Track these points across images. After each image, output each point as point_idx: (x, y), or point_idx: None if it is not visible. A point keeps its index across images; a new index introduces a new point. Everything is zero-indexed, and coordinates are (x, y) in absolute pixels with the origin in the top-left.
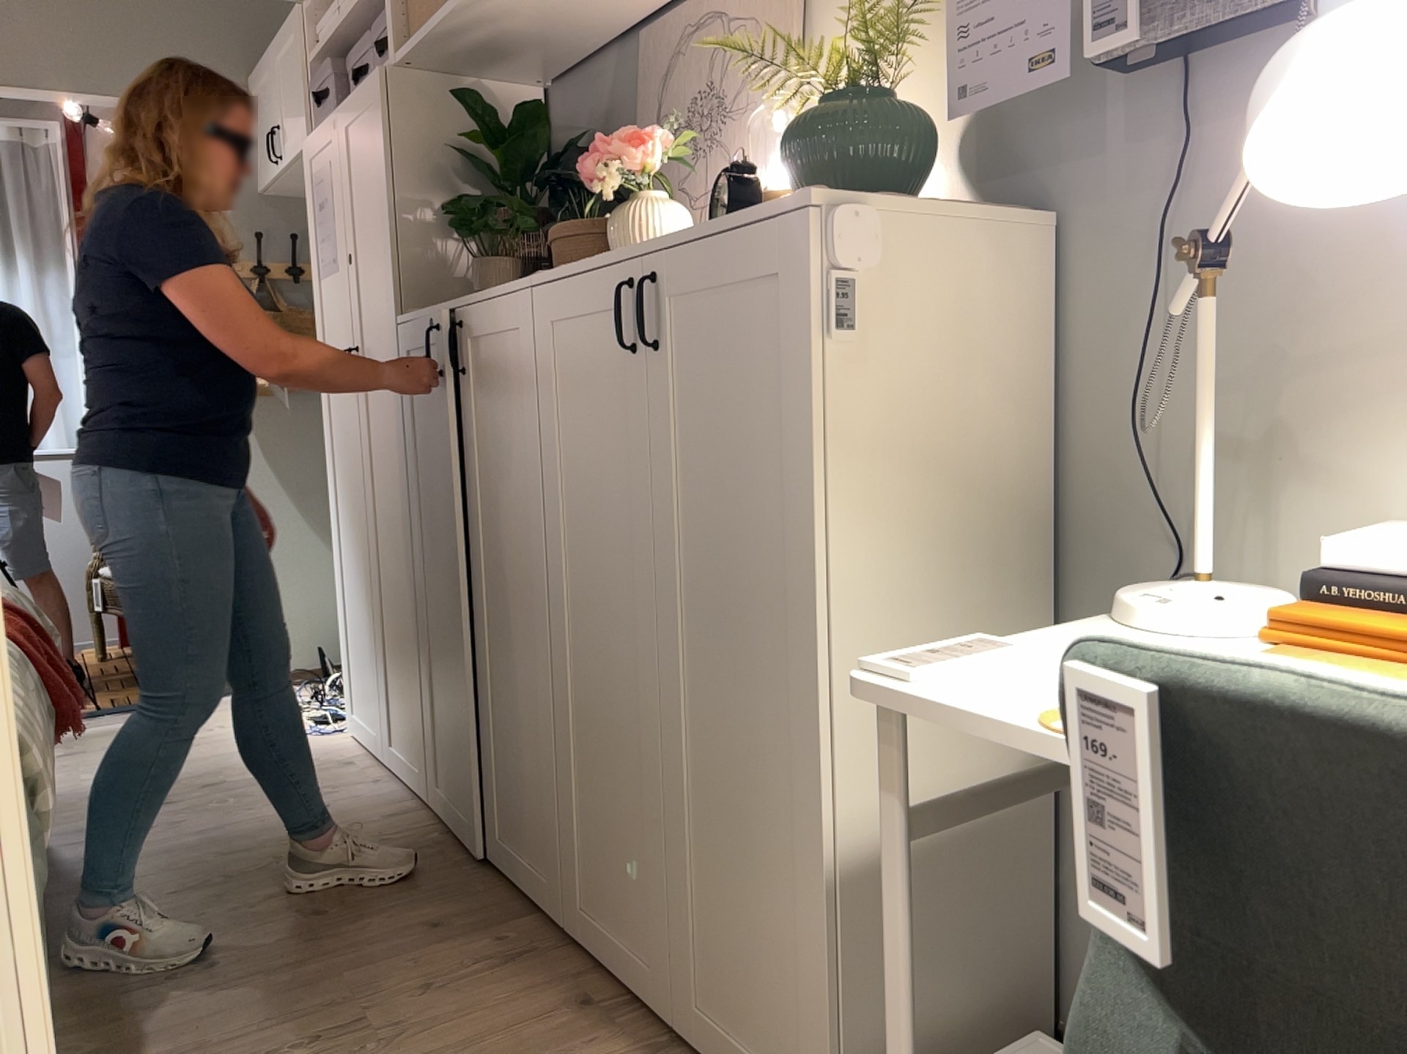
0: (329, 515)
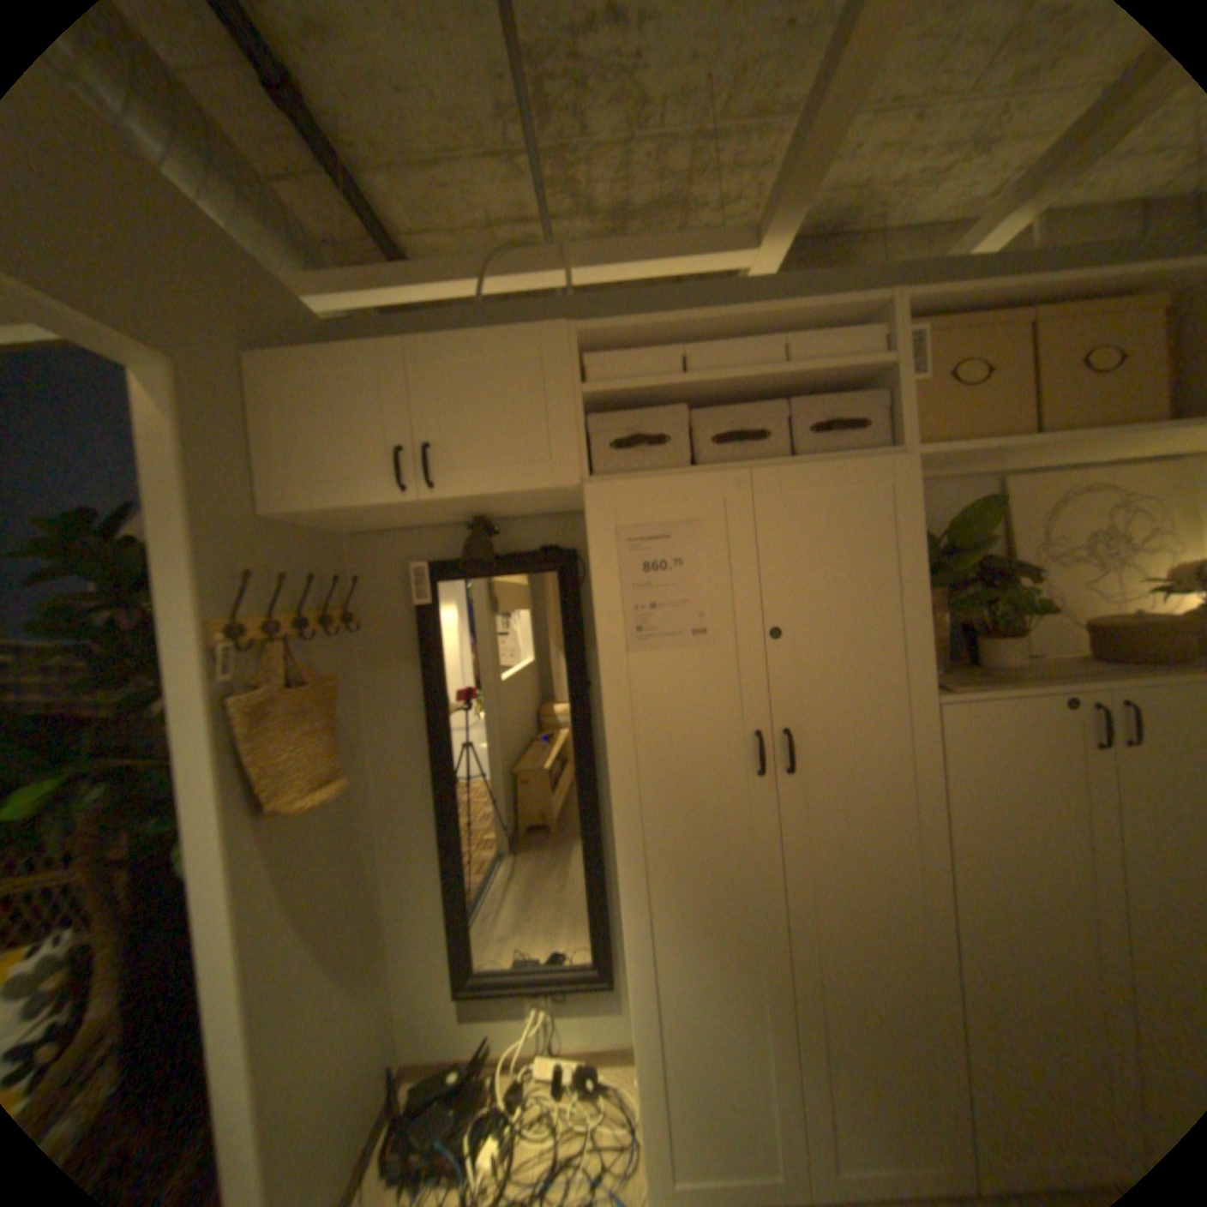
0: (627, 941)
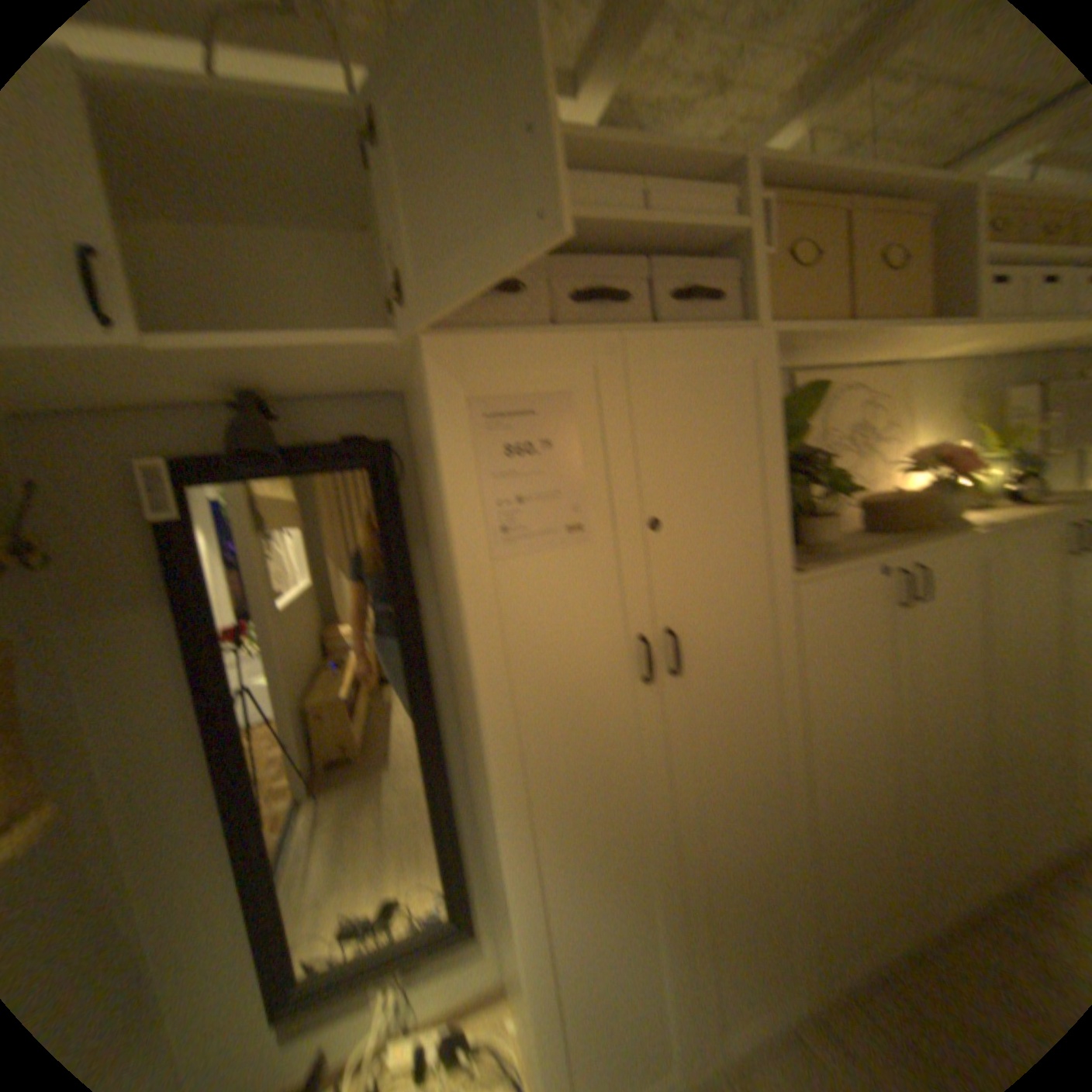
0: (516, 908)
